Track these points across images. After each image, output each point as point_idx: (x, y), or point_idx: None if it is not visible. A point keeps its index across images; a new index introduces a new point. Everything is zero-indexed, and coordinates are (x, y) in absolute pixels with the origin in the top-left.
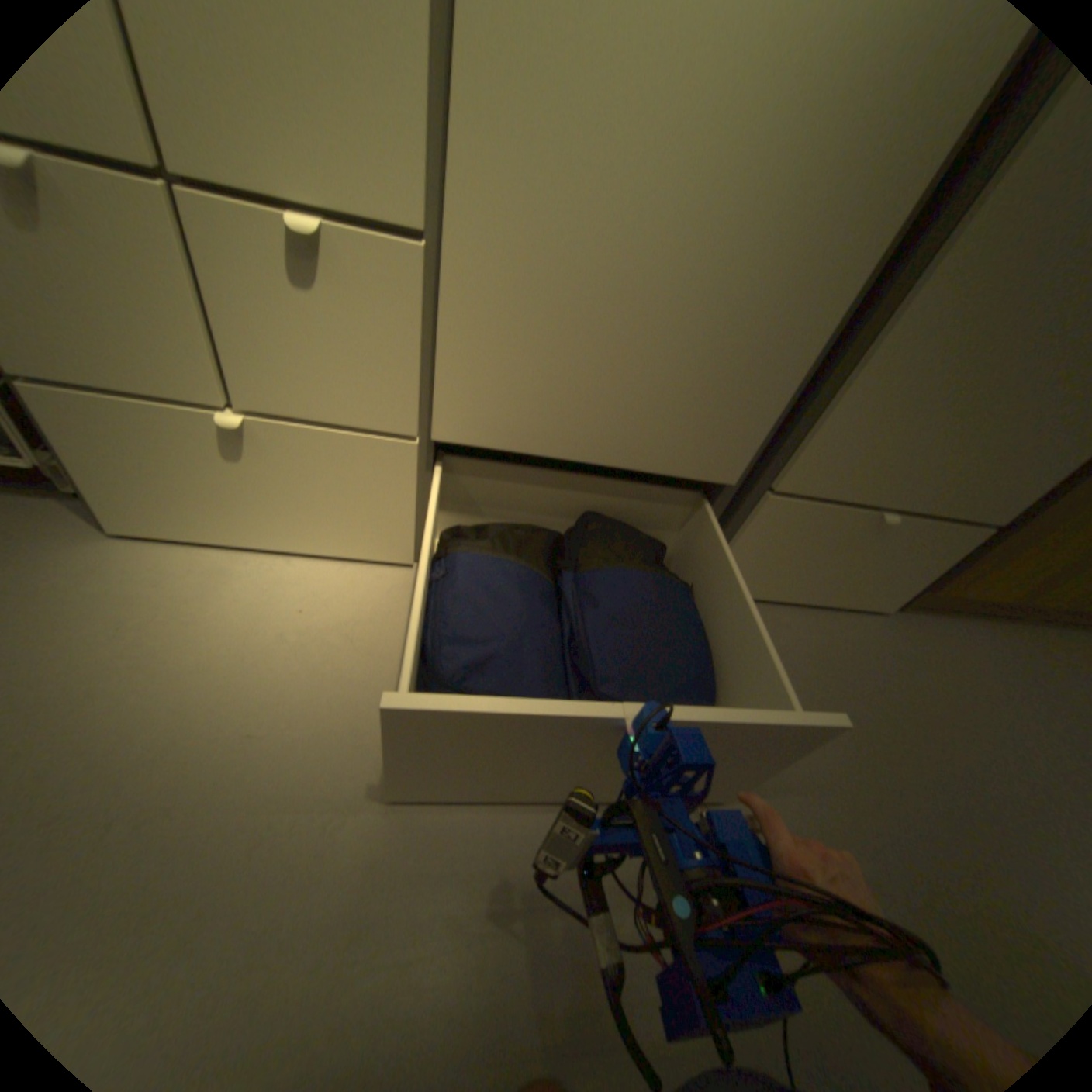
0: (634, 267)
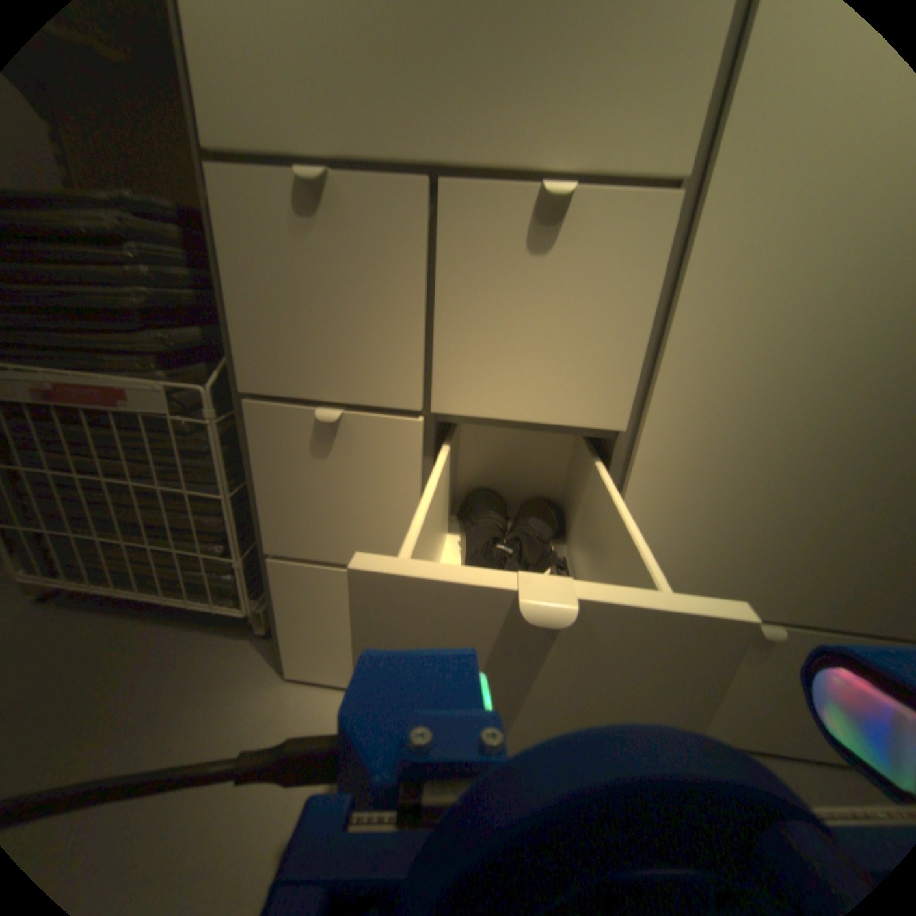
0: (834, 445)
